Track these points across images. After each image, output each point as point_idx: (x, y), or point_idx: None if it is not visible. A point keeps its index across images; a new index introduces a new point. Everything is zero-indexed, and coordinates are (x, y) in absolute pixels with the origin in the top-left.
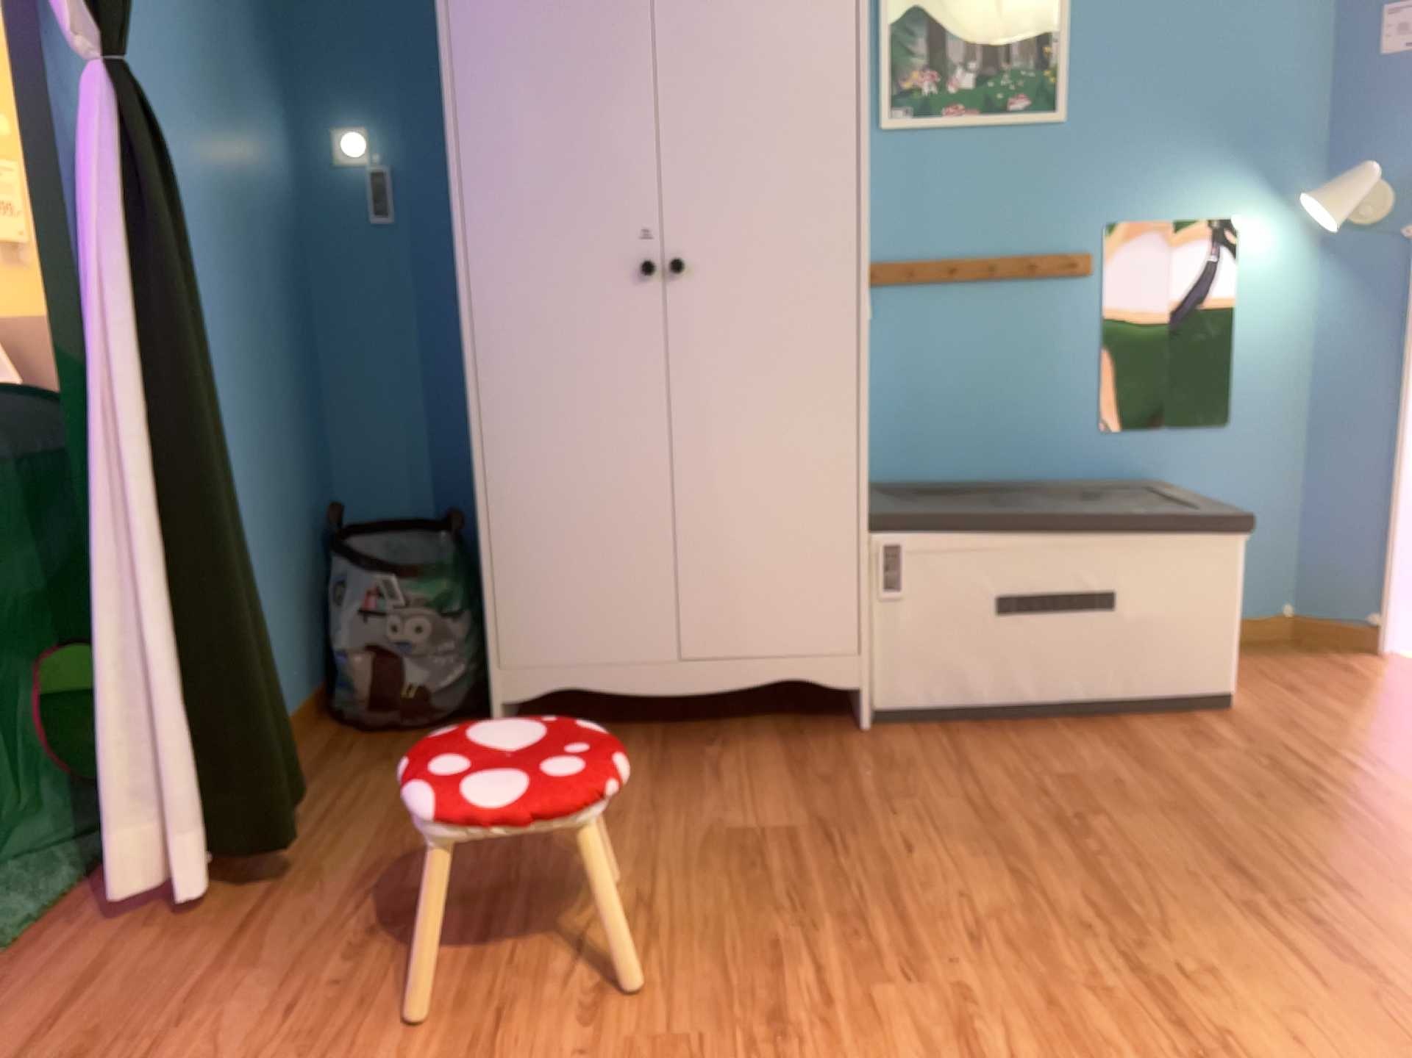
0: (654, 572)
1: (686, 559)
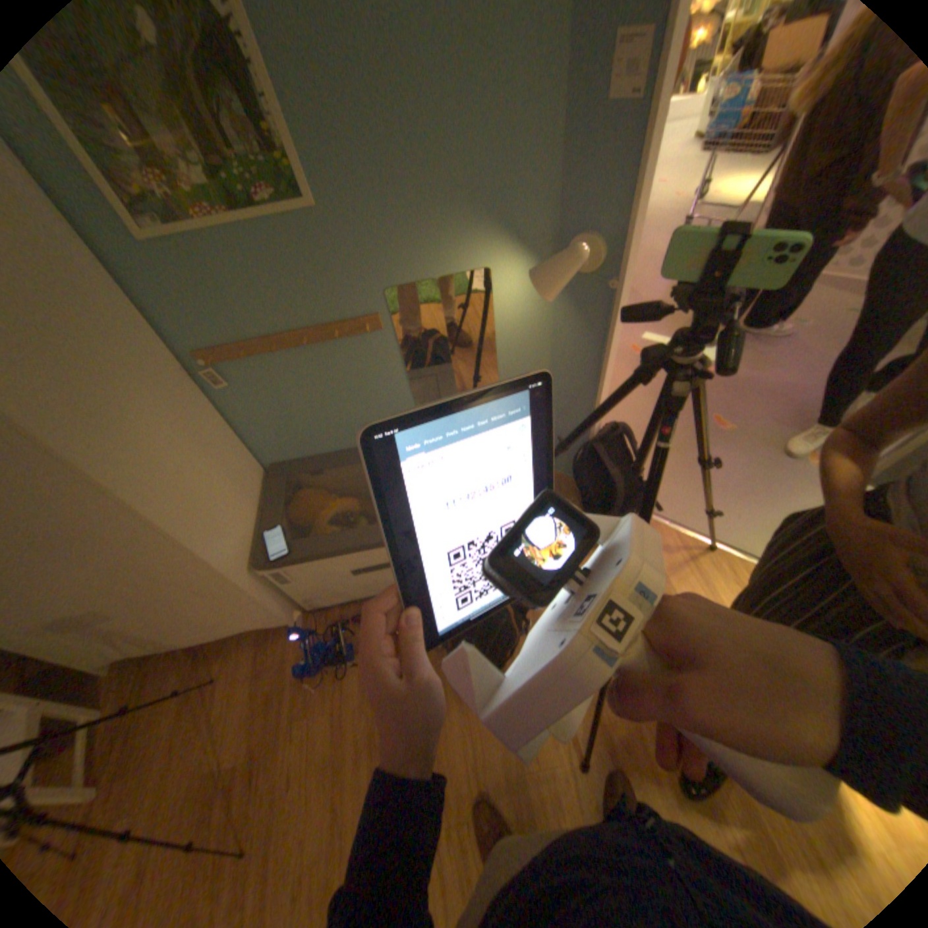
0: (128, 626)
1: (146, 614)
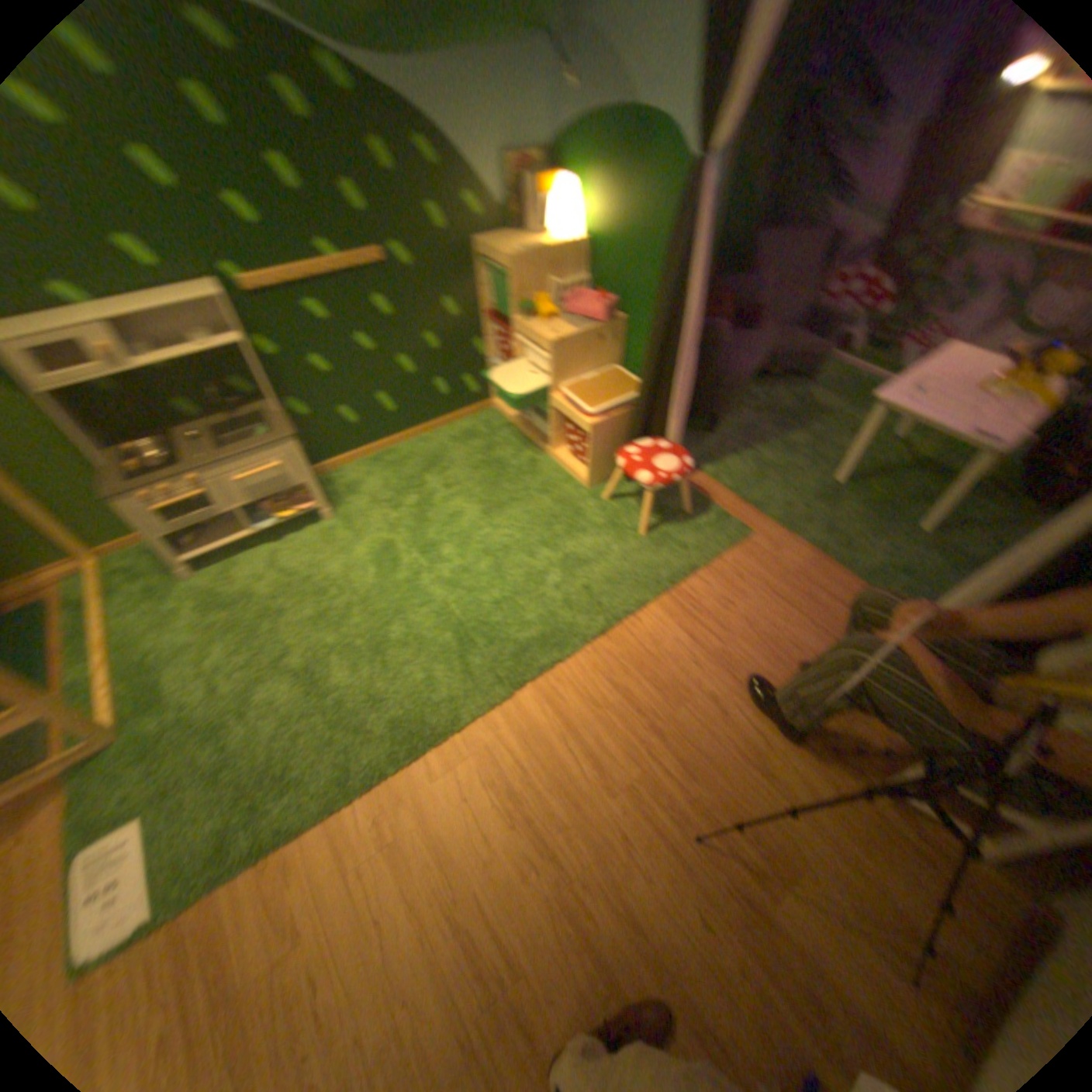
0: None
1: None
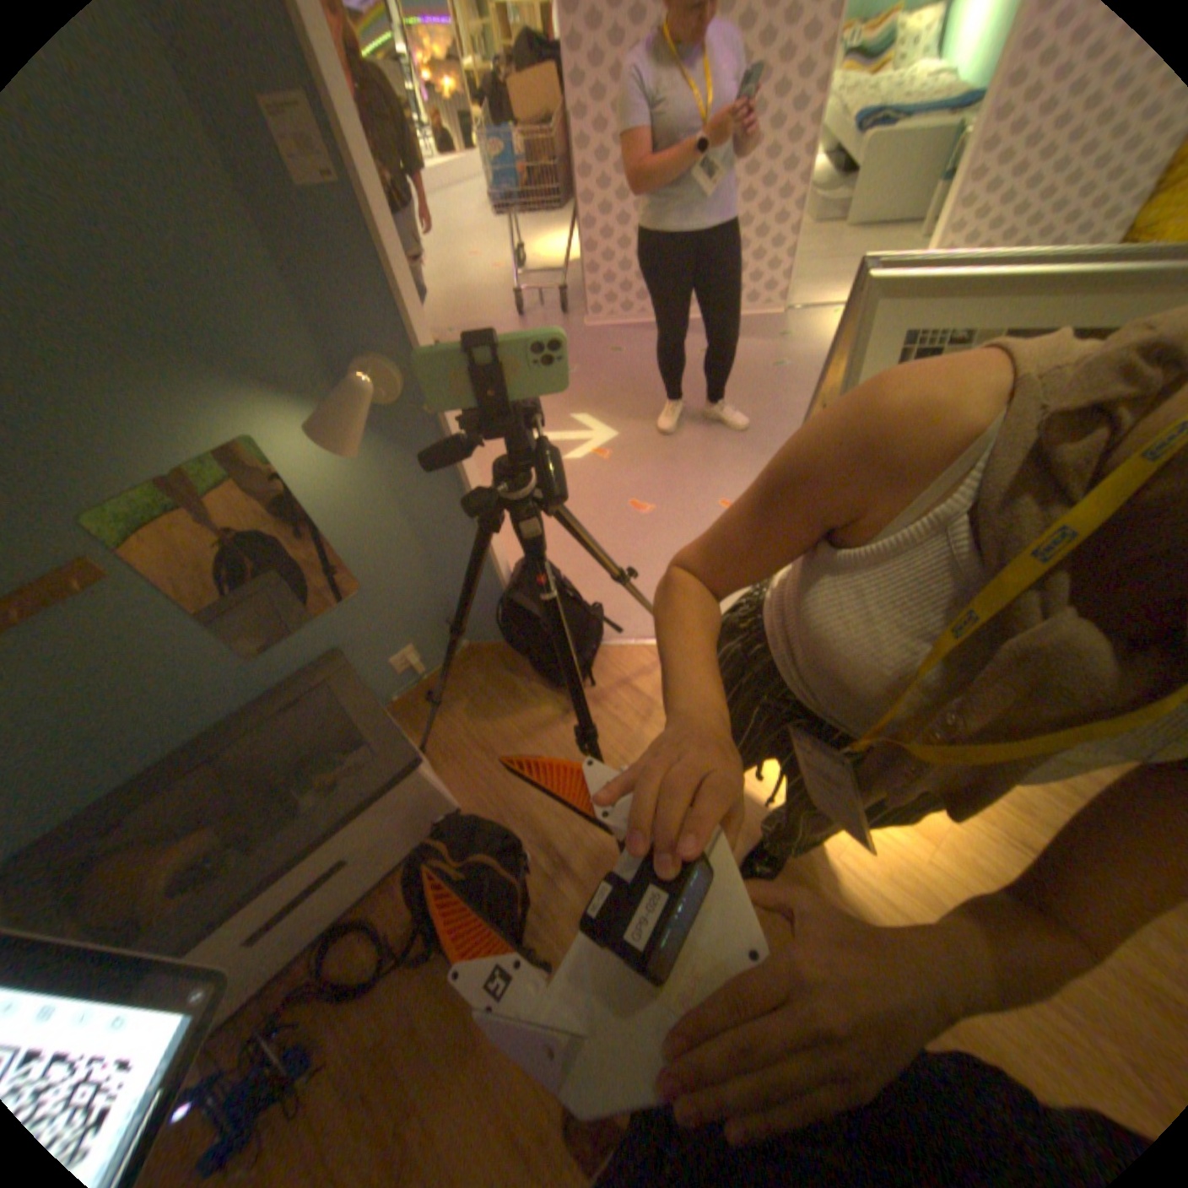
0: None
1: None
